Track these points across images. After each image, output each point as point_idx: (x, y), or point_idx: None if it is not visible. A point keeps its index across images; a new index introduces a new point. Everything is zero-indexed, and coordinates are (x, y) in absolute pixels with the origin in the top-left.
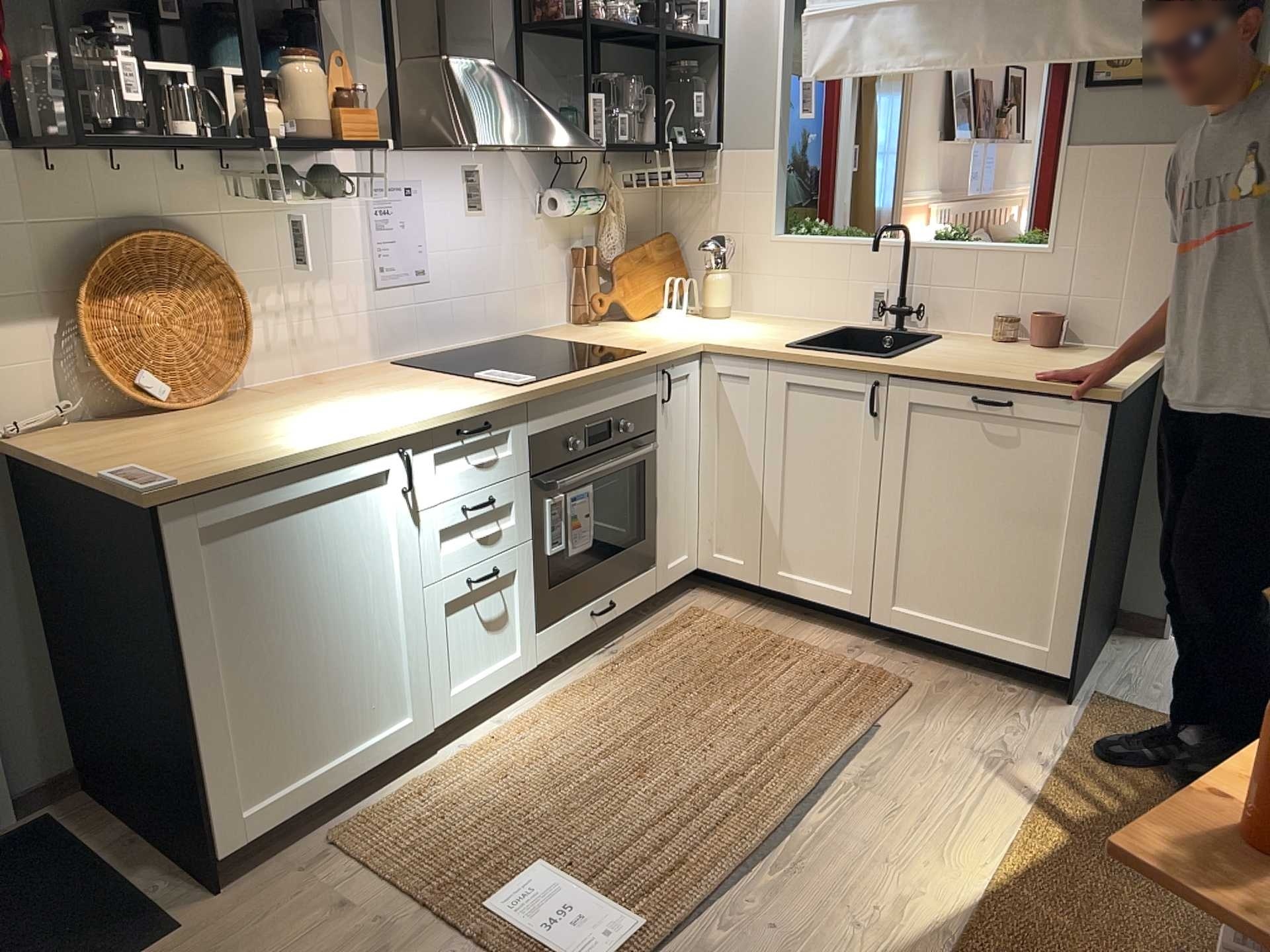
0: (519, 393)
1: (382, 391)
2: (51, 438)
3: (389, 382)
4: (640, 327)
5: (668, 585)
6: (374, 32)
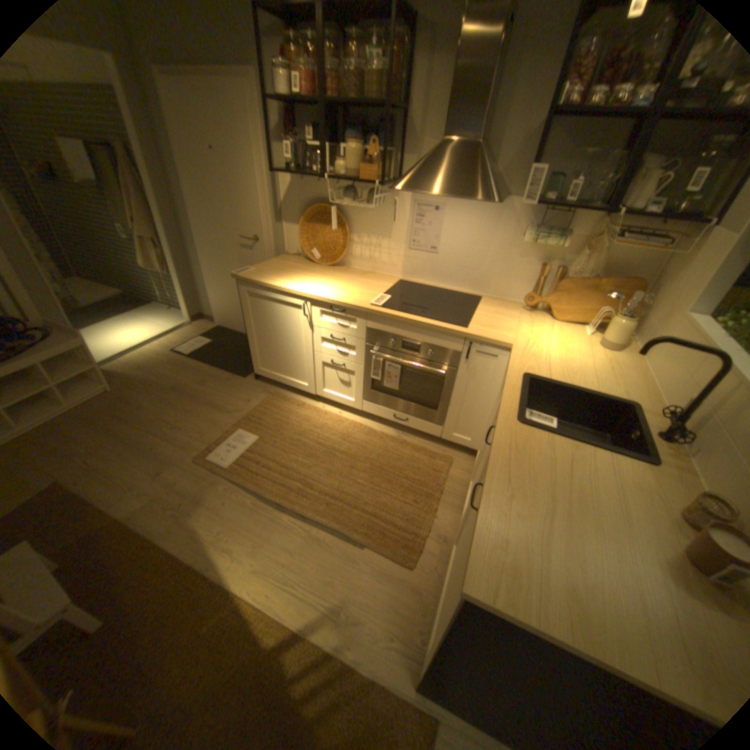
0: (361, 307)
1: (354, 285)
2: (288, 258)
3: (370, 284)
4: (540, 323)
5: (449, 440)
6: (438, 123)
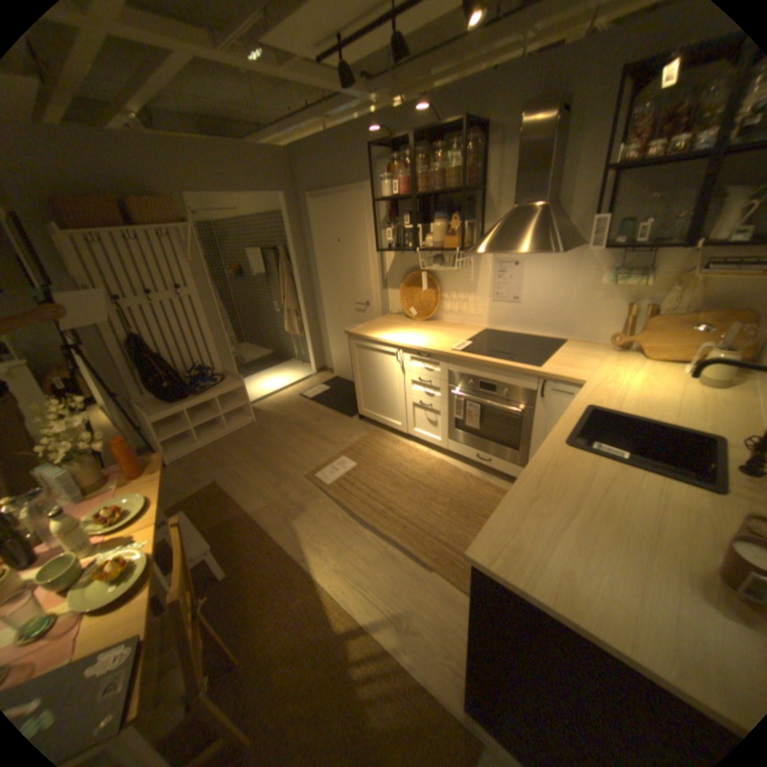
0: (442, 351)
1: (441, 334)
2: (390, 316)
3: (455, 333)
4: (628, 362)
5: None
6: (511, 194)
